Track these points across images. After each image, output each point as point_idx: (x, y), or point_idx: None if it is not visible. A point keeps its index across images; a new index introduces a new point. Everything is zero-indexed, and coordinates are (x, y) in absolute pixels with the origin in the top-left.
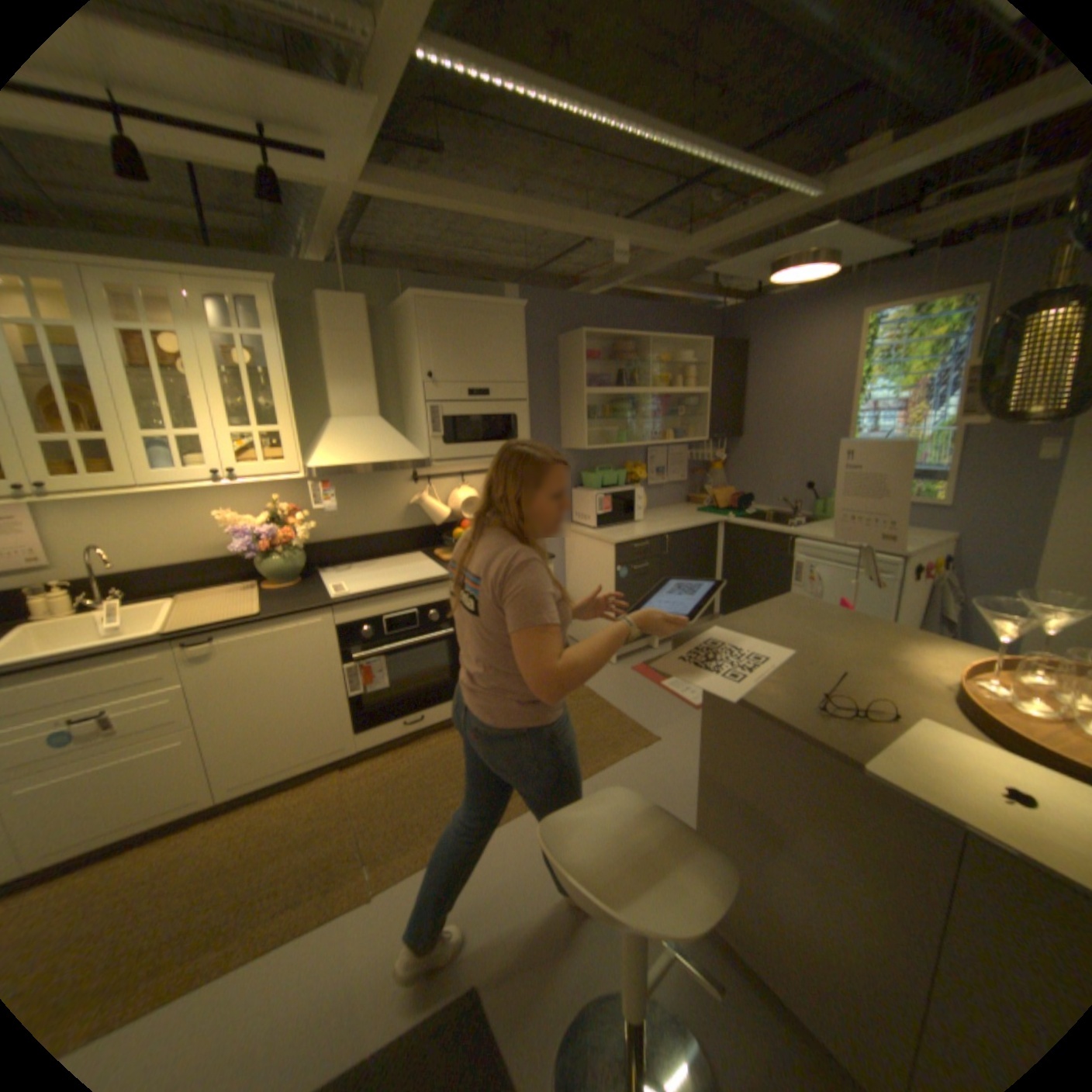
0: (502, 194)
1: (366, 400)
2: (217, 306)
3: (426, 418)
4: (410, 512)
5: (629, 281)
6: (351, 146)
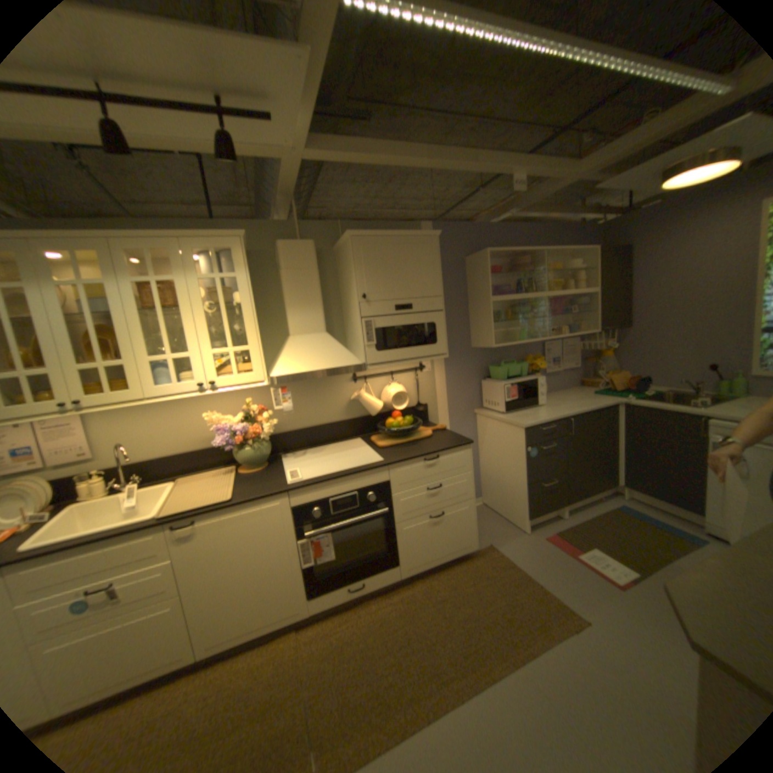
0: (419, 145)
1: (316, 321)
2: (207, 260)
3: (362, 331)
4: (351, 405)
5: (521, 210)
6: (296, 116)
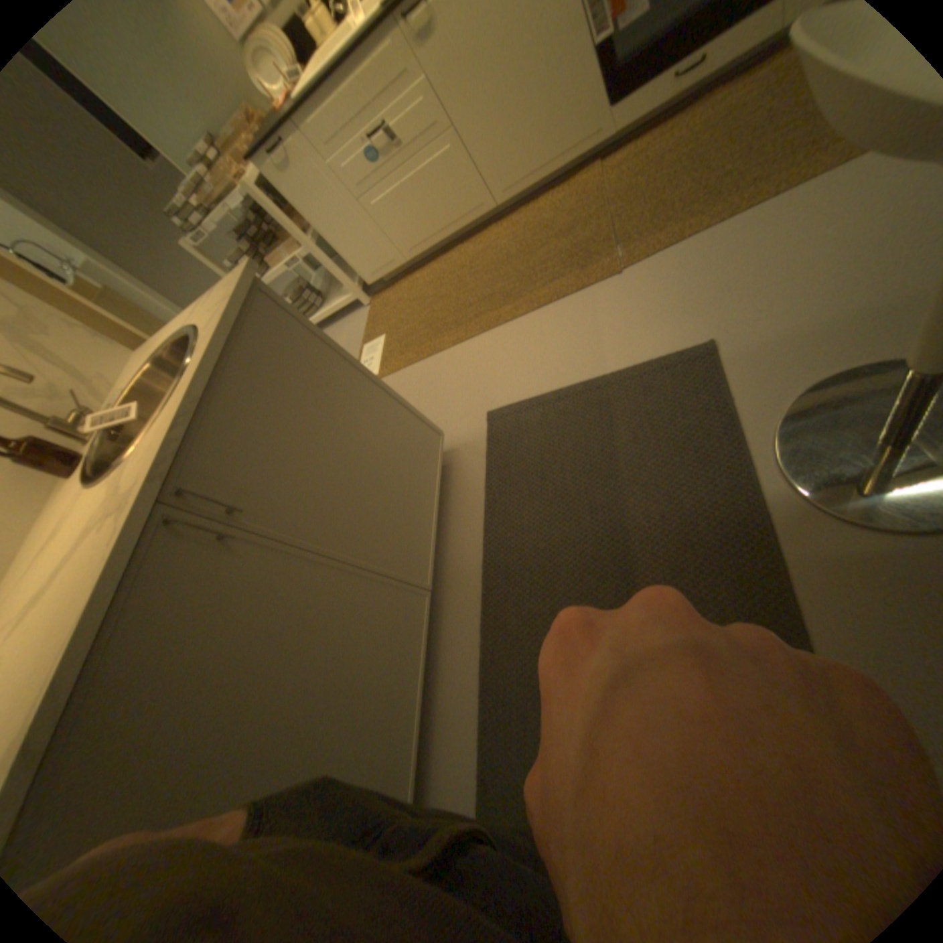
0: None
1: None
2: None
3: None
4: None
5: None
6: None
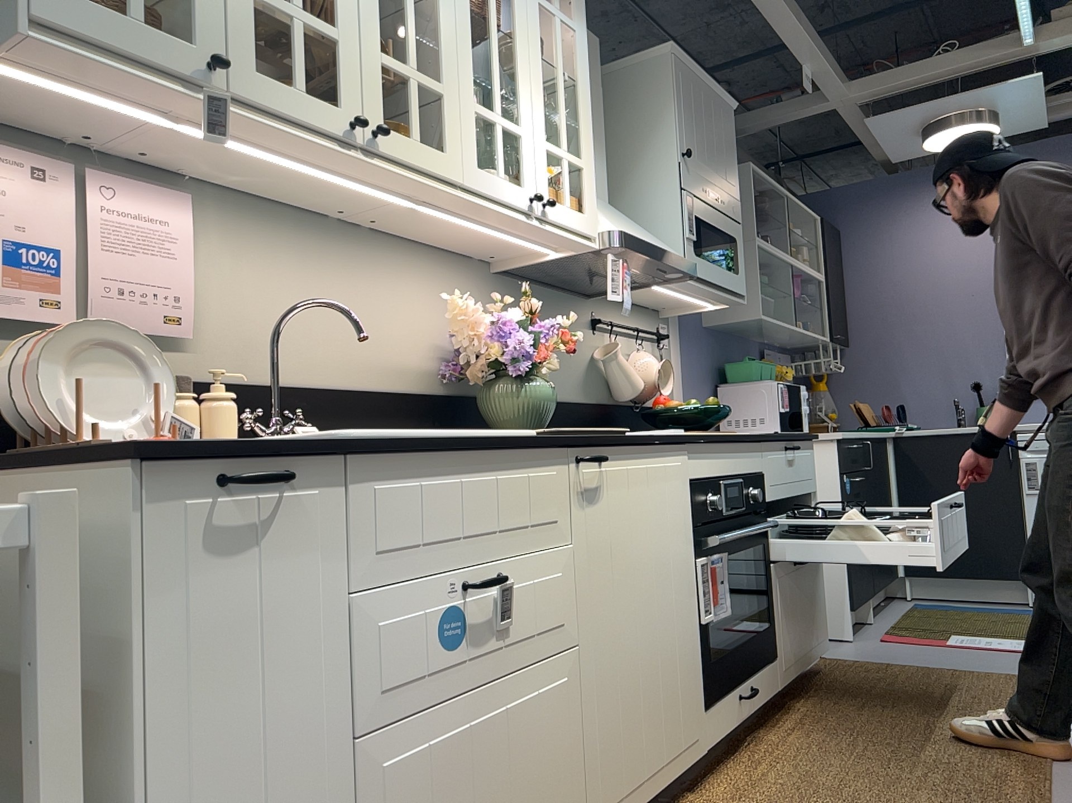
0: None
1: (602, 176)
2: None
3: (682, 210)
4: (591, 376)
5: None
6: None
